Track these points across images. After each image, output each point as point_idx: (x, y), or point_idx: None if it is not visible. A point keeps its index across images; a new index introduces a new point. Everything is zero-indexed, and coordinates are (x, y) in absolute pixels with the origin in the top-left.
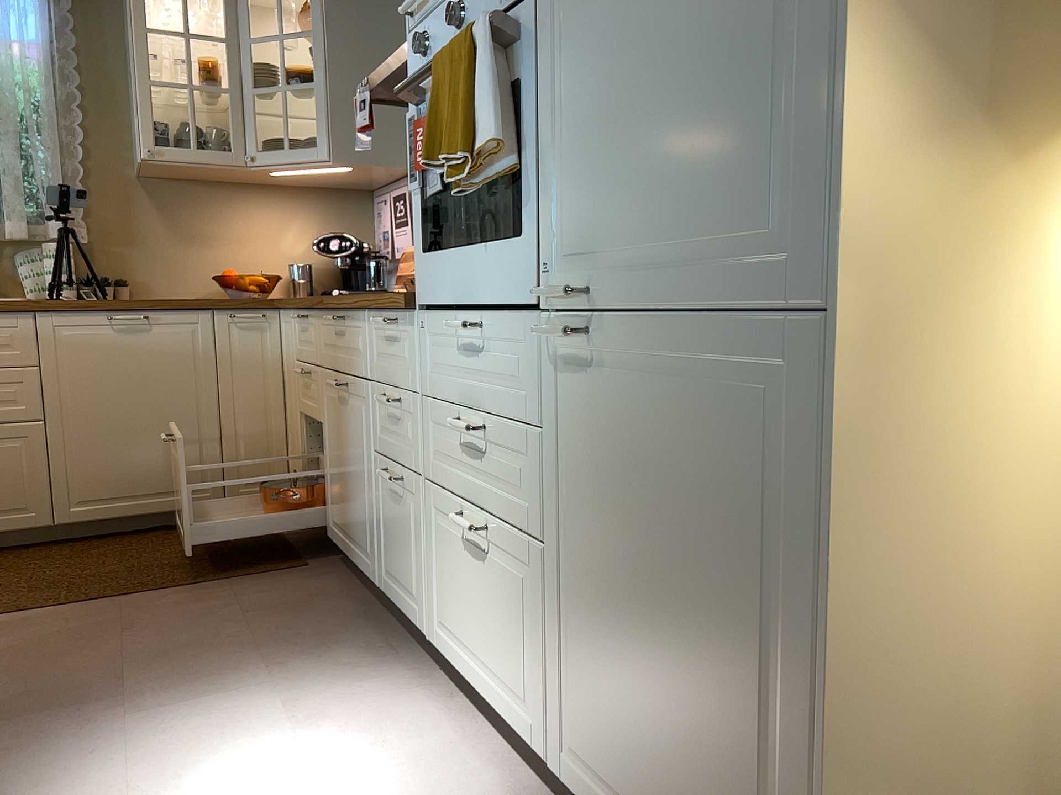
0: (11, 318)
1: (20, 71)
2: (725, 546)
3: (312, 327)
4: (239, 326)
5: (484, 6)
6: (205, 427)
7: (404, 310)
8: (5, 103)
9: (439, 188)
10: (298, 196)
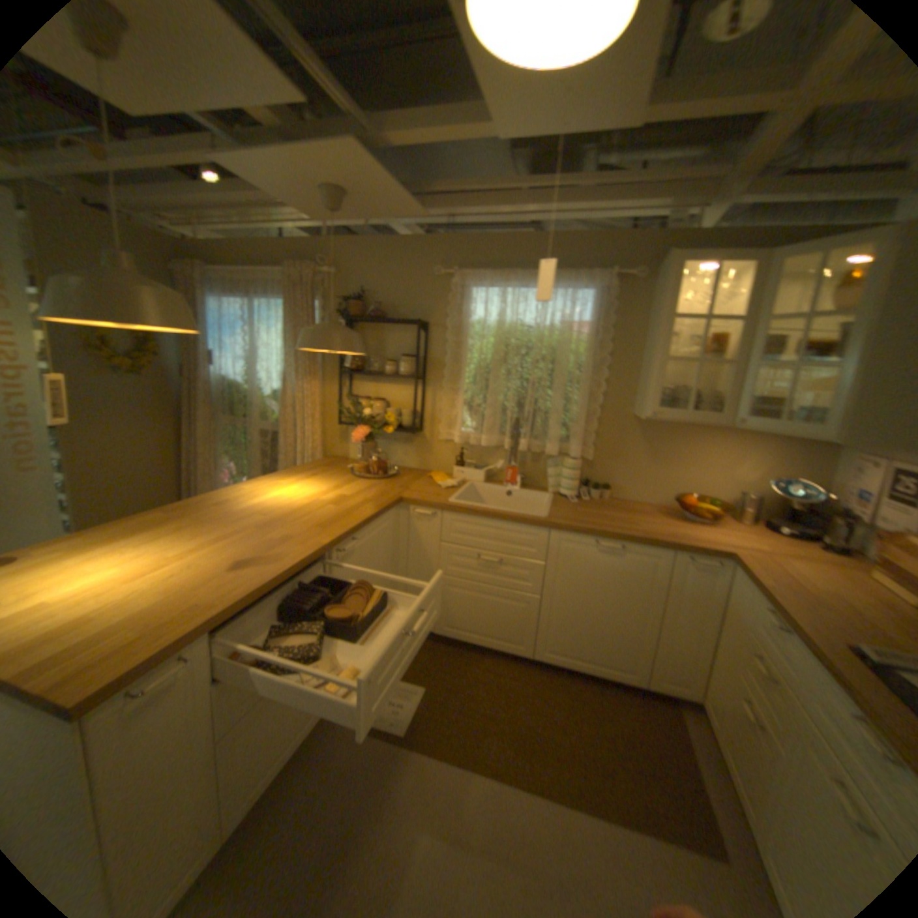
0: (535, 529)
1: (573, 343)
2: None
3: (798, 653)
4: (696, 567)
5: None
6: (647, 633)
7: None
8: (560, 367)
9: None
10: (765, 435)
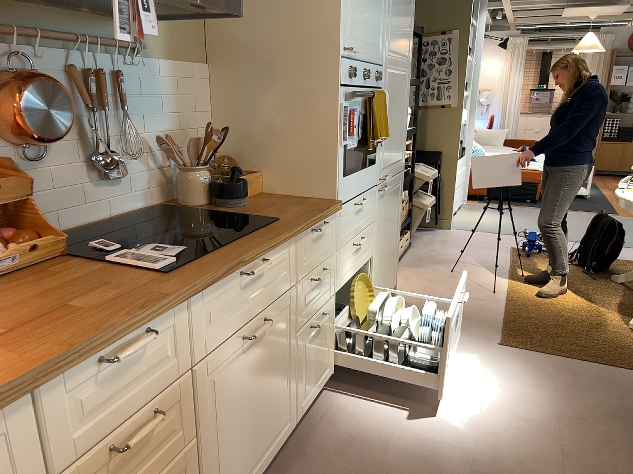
0: None
1: None
2: (395, 216)
3: (161, 338)
4: None
5: (371, 79)
6: None
7: (338, 210)
8: None
9: (355, 145)
10: None
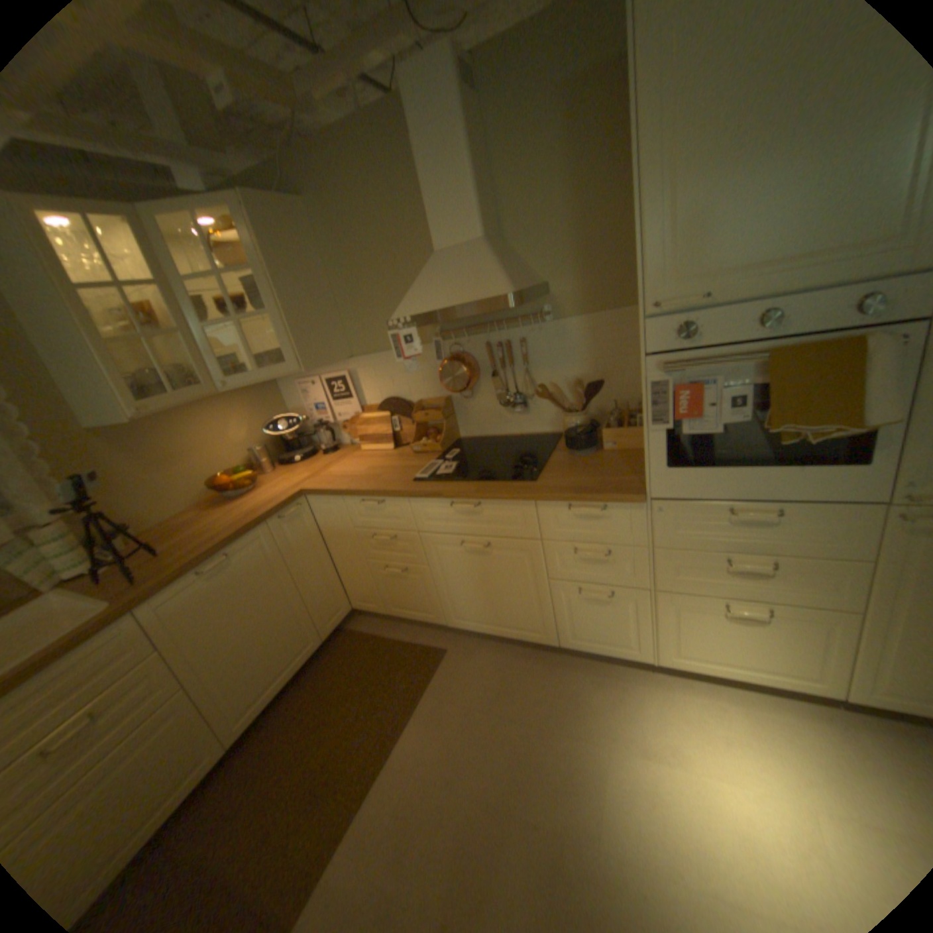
0: (109, 632)
1: None
2: None
3: (395, 508)
4: (285, 522)
5: (817, 317)
6: (293, 604)
7: (636, 502)
8: None
9: (710, 430)
10: (225, 395)
